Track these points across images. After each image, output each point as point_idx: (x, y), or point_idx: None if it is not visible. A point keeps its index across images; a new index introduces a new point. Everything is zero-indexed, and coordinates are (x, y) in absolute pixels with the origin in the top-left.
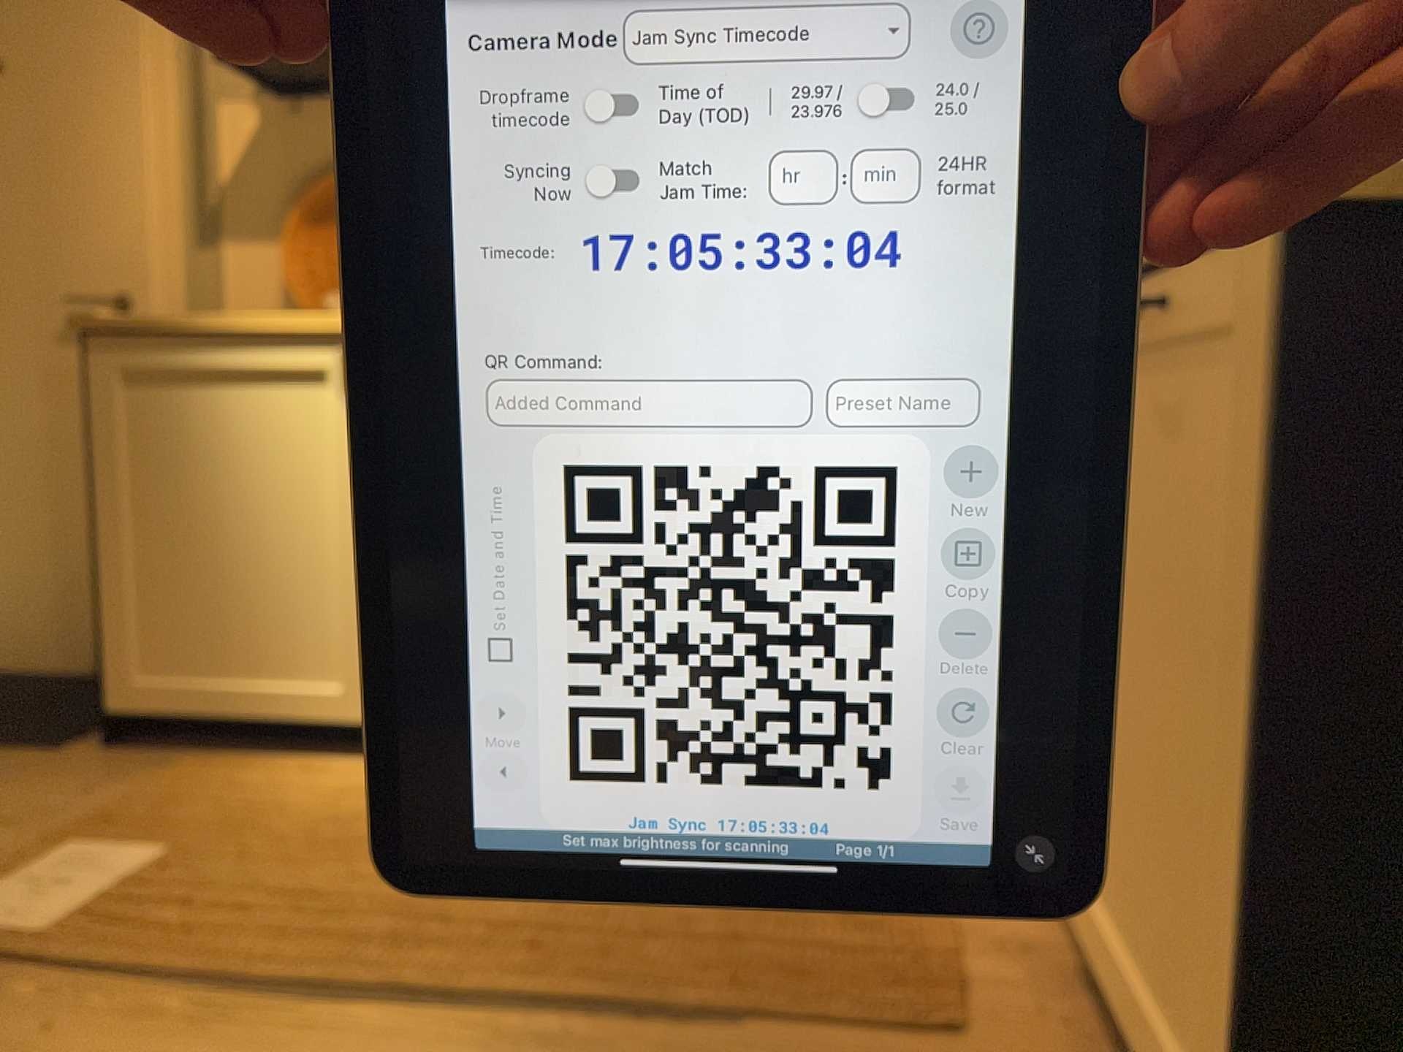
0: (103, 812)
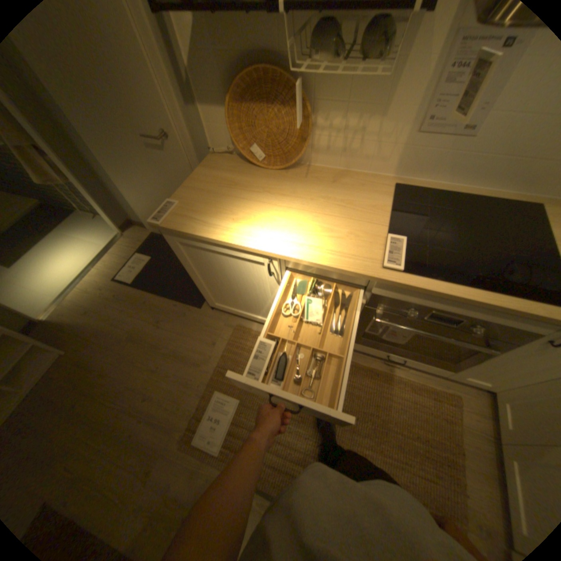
0: (219, 359)
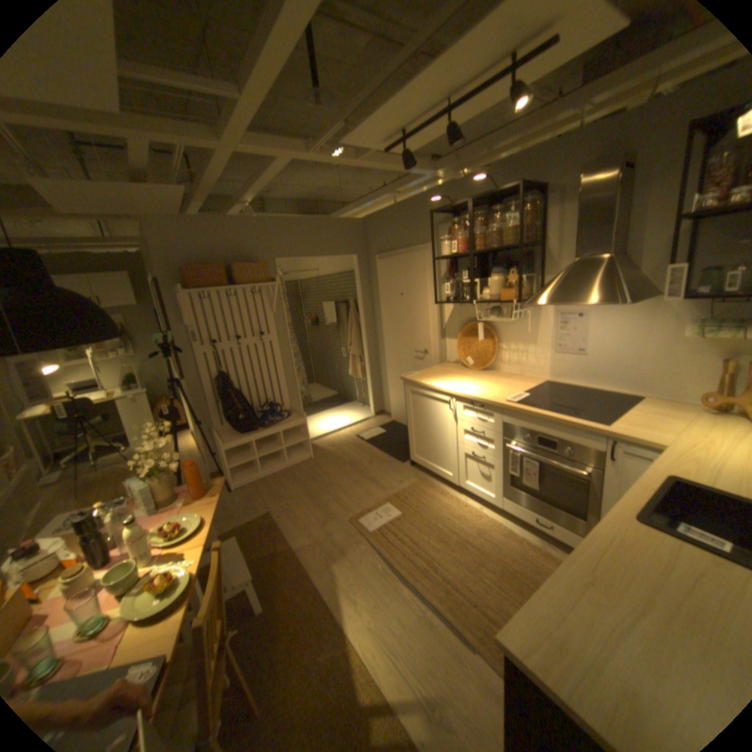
0: (400, 490)
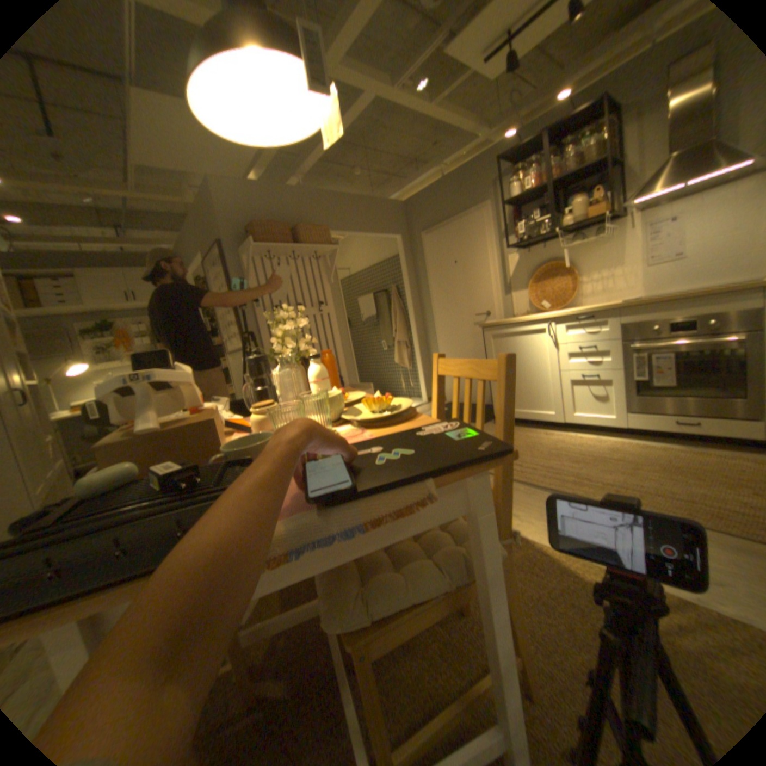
0: None
